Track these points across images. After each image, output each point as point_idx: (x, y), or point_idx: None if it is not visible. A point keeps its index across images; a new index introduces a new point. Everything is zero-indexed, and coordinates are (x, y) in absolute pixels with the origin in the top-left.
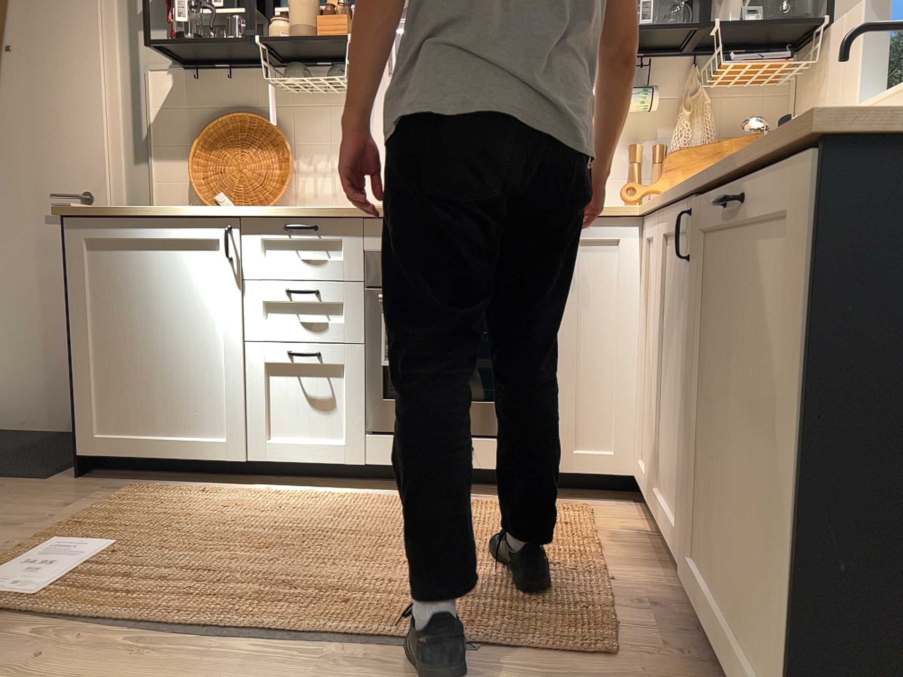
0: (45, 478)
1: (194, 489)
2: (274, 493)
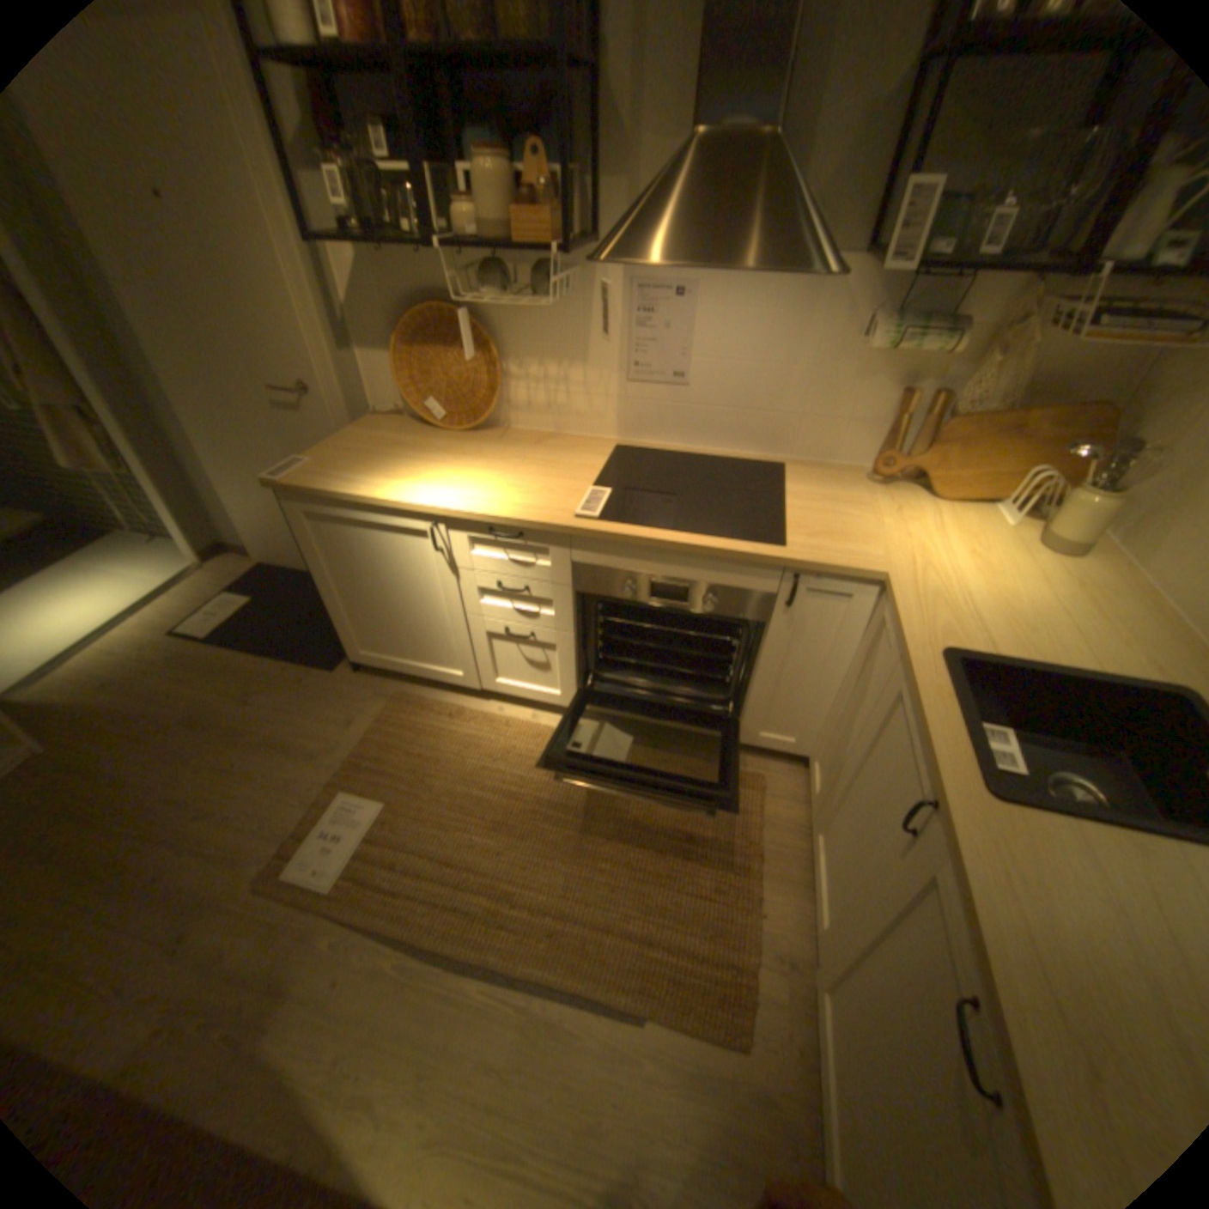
0: (330, 669)
1: (441, 706)
2: (503, 721)
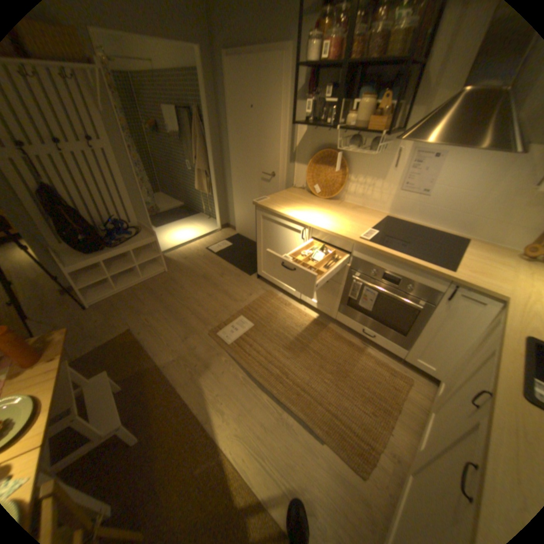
0: (250, 275)
1: (284, 300)
2: (305, 314)
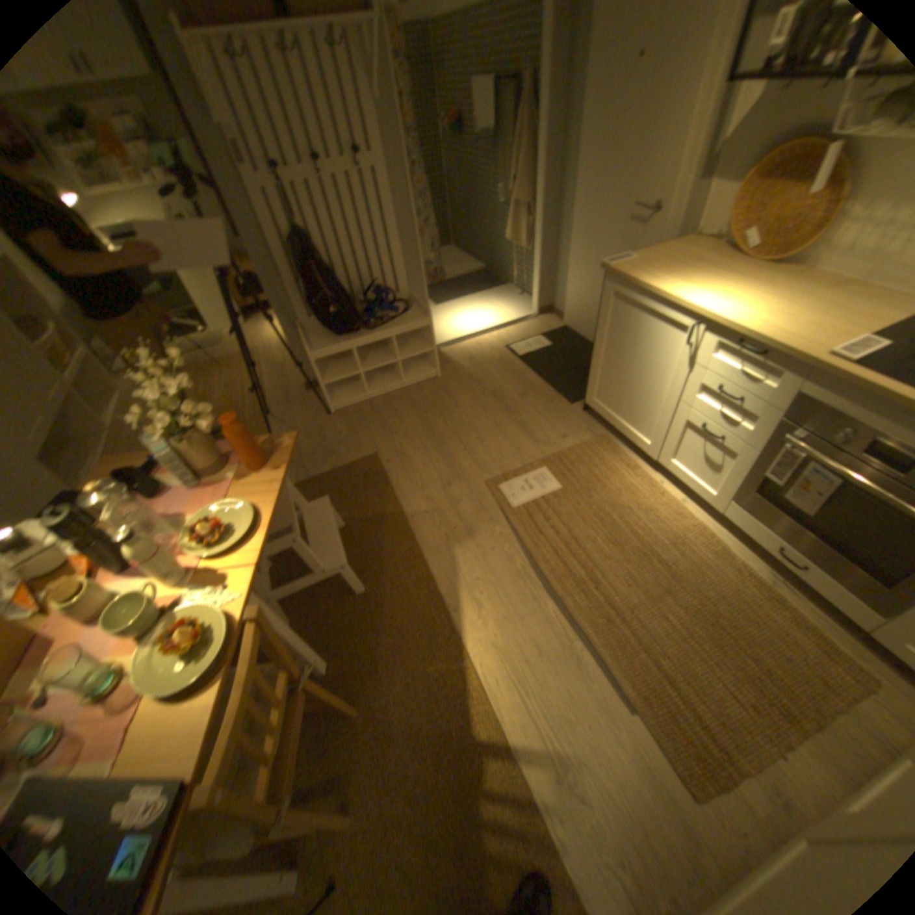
0: (571, 403)
1: (623, 458)
2: (659, 491)
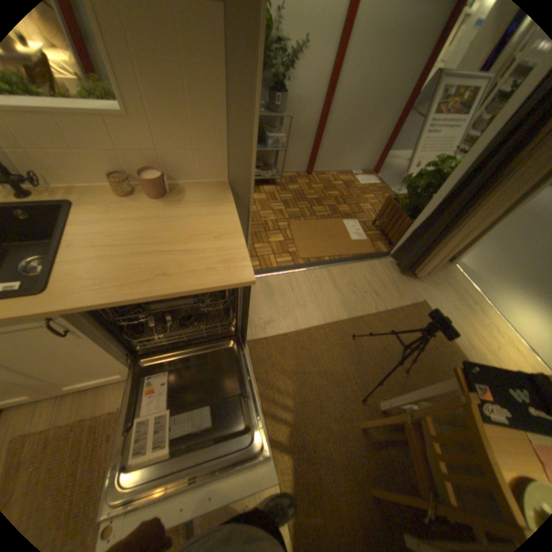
0: None
1: None
2: None
